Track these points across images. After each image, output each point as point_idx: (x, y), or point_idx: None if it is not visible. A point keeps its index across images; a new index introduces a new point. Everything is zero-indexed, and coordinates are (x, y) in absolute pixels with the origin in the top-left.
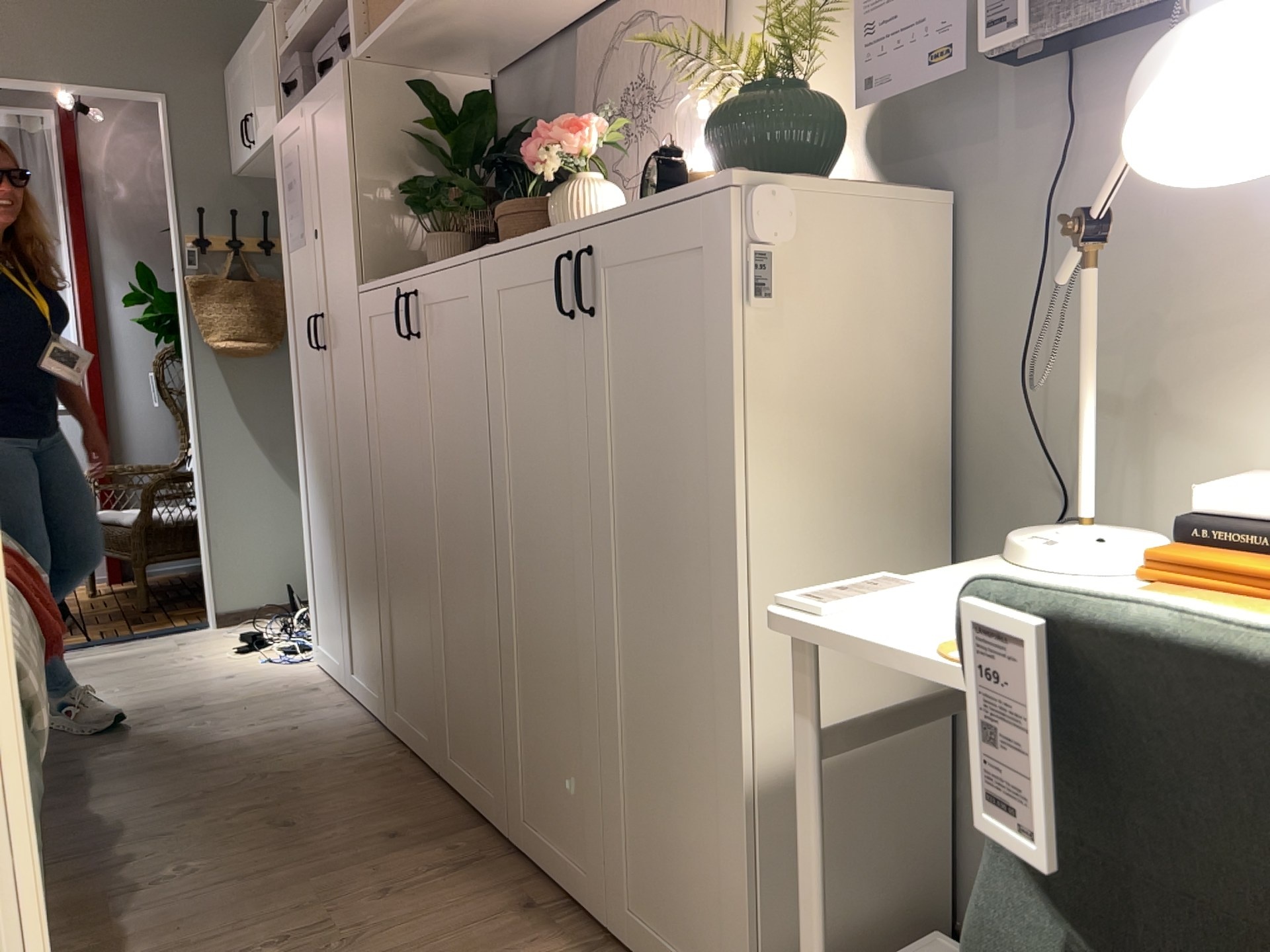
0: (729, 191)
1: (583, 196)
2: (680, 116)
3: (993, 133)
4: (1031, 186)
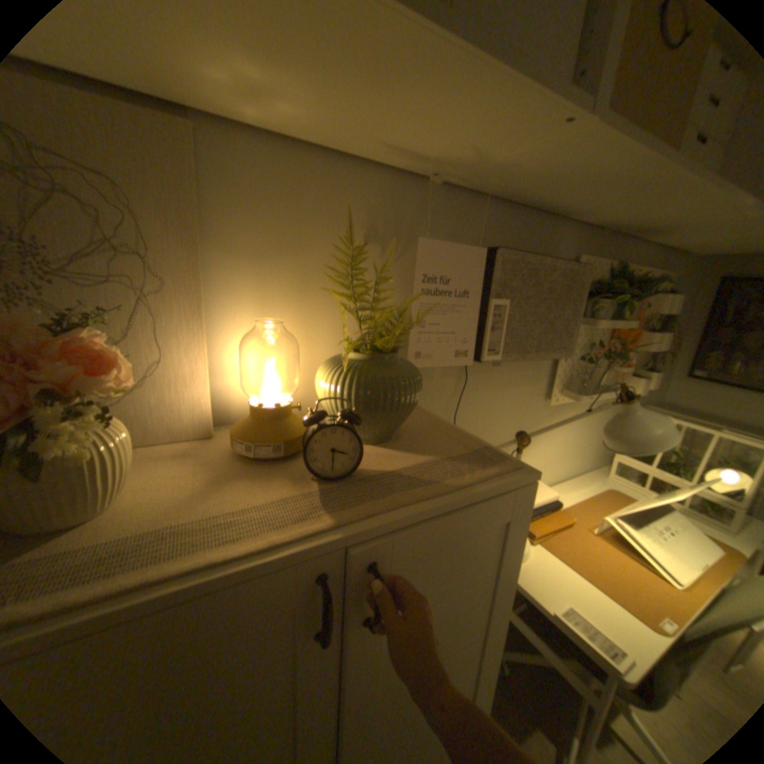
0: (533, 480)
1: (109, 449)
2: (145, 305)
3: (428, 372)
4: (441, 398)
